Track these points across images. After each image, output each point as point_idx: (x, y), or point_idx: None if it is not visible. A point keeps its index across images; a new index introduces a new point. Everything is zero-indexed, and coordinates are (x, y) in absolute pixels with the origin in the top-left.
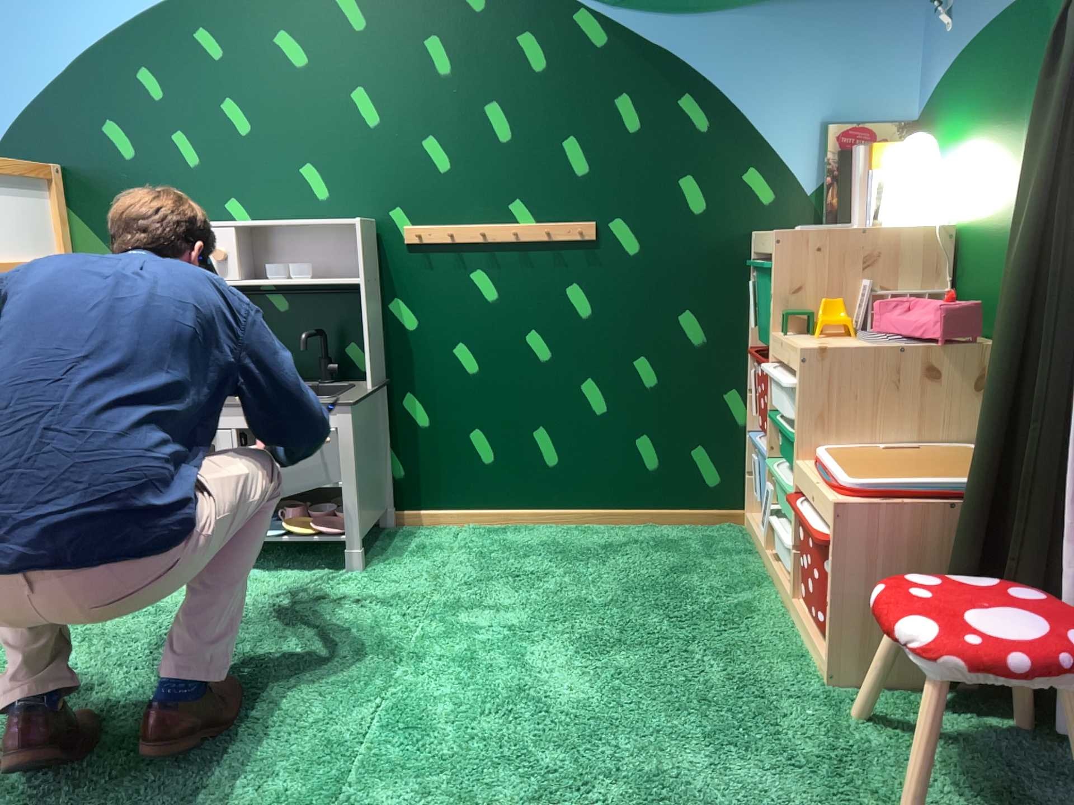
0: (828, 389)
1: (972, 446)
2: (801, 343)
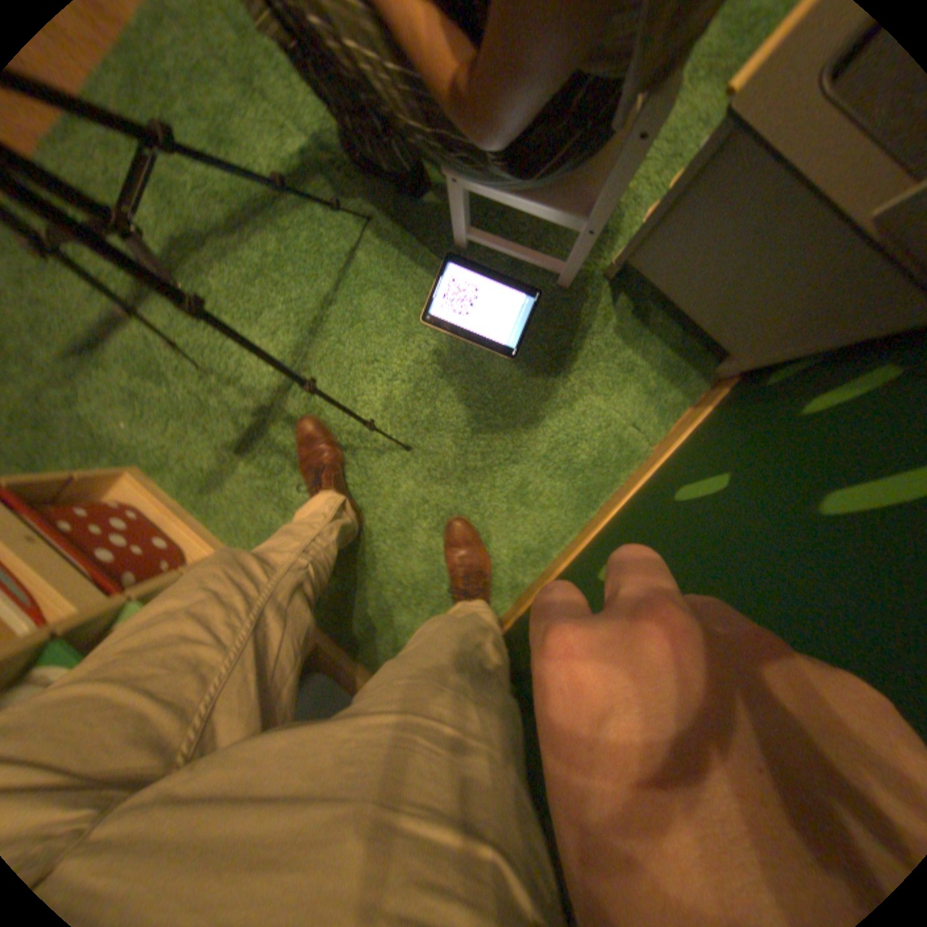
0: None
1: None
2: None
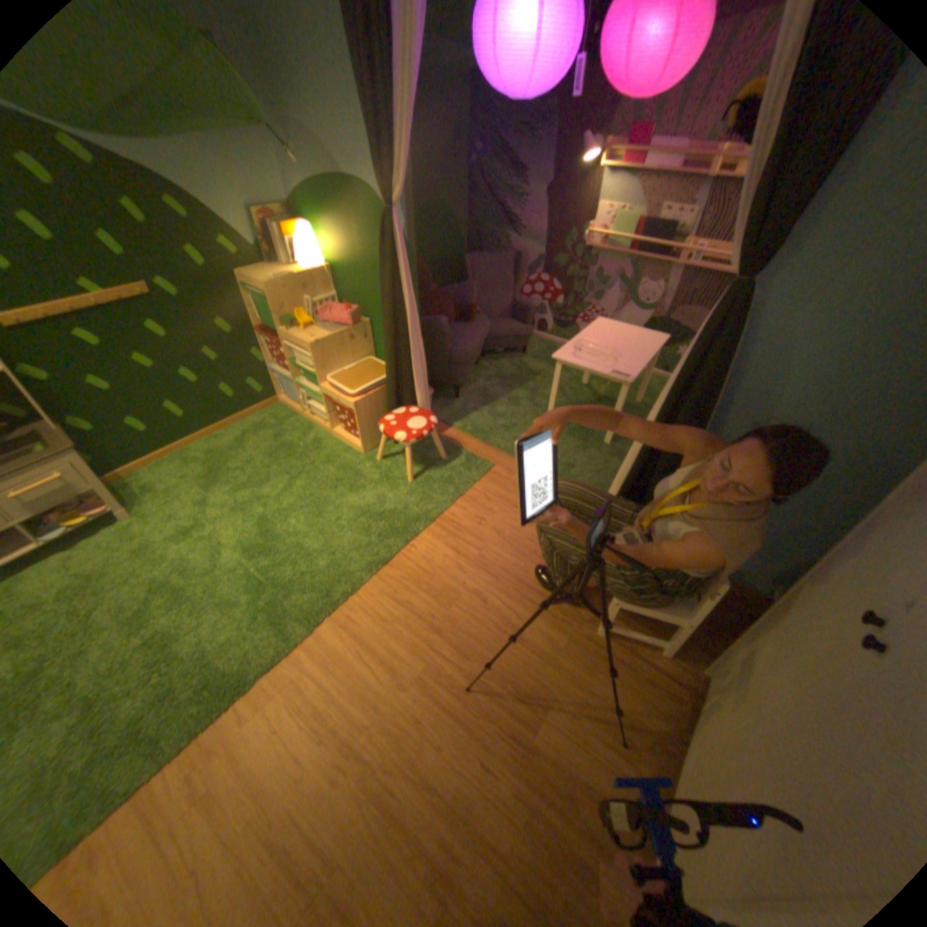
0: (322, 356)
1: (368, 358)
2: (301, 338)
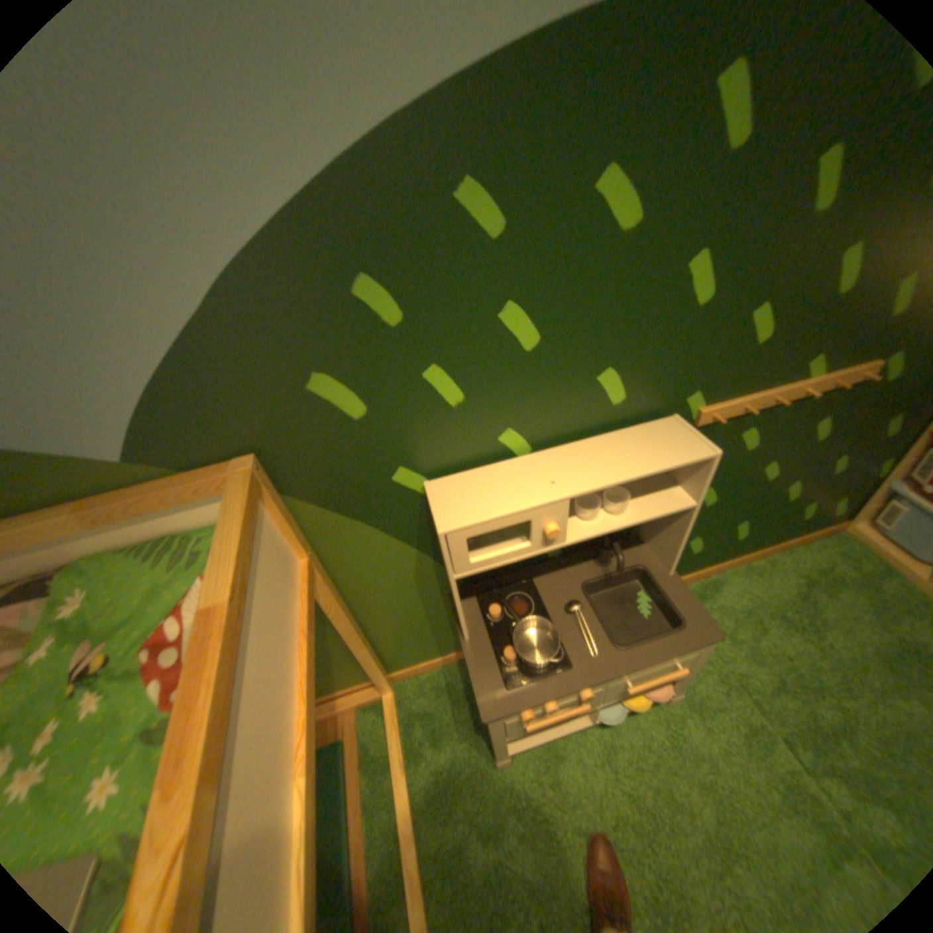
0: None
1: None
2: None
